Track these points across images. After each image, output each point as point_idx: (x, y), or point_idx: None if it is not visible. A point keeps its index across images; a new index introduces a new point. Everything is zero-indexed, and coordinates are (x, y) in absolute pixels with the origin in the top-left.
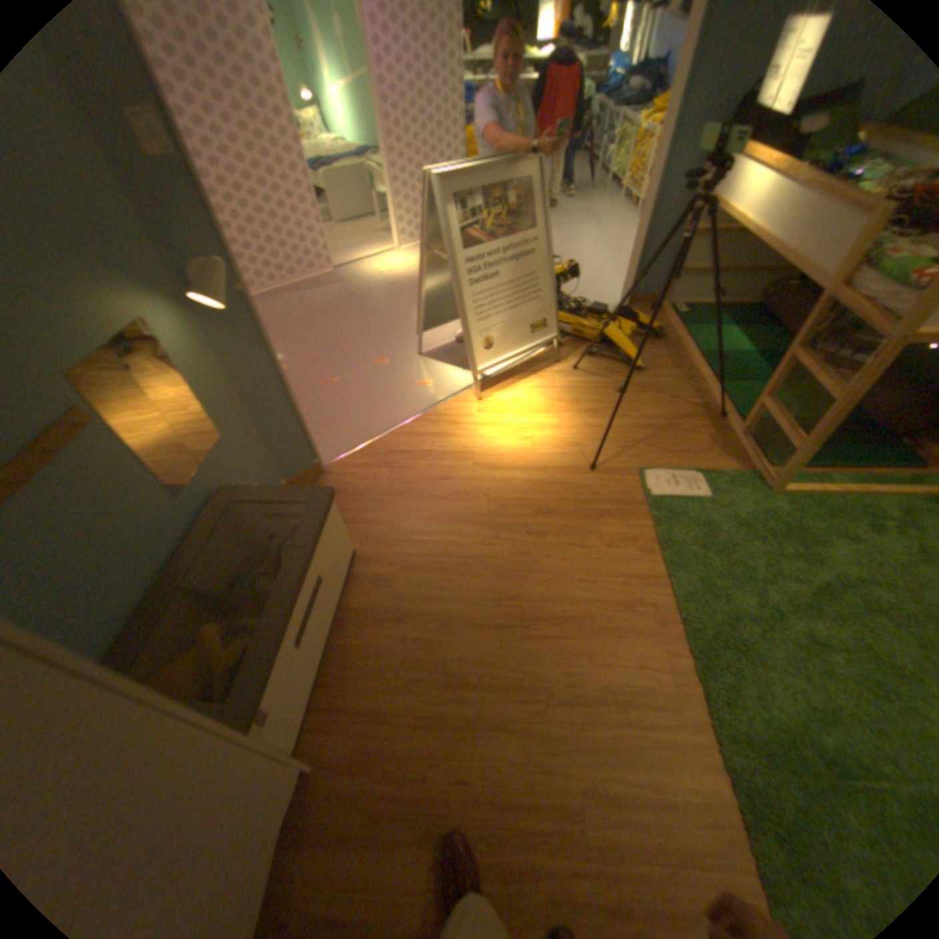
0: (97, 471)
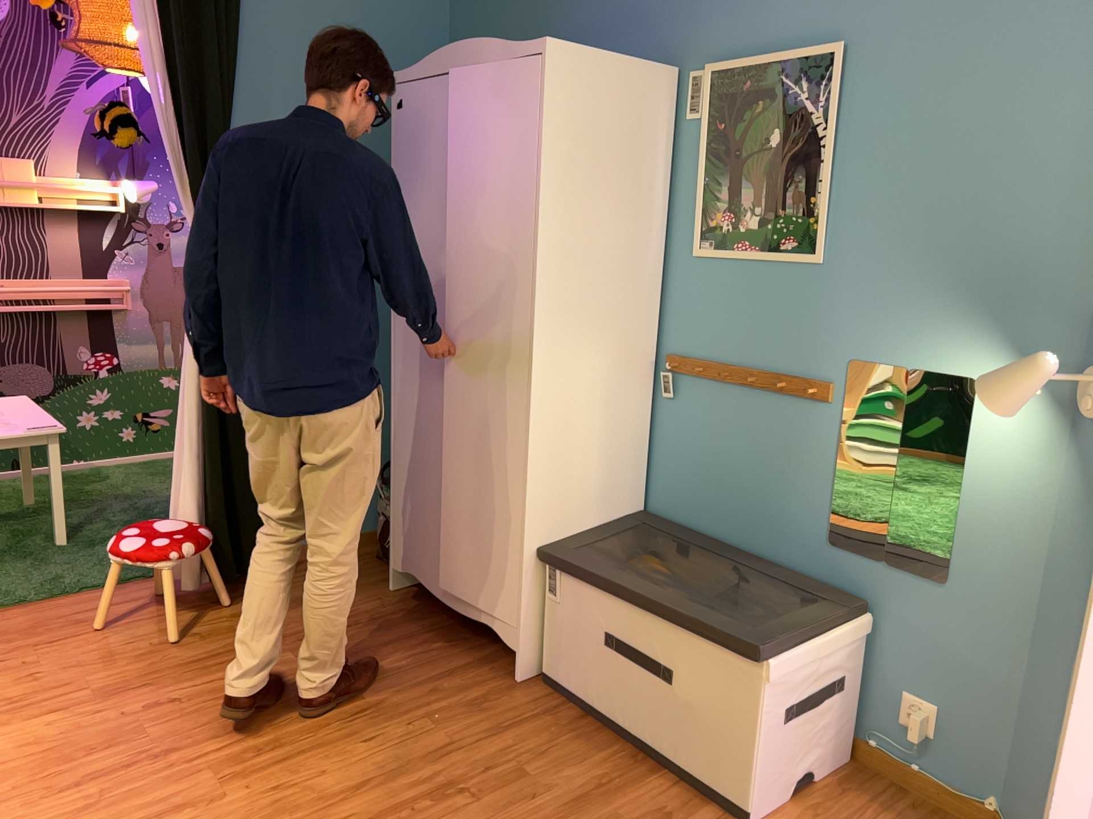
0: (801, 441)
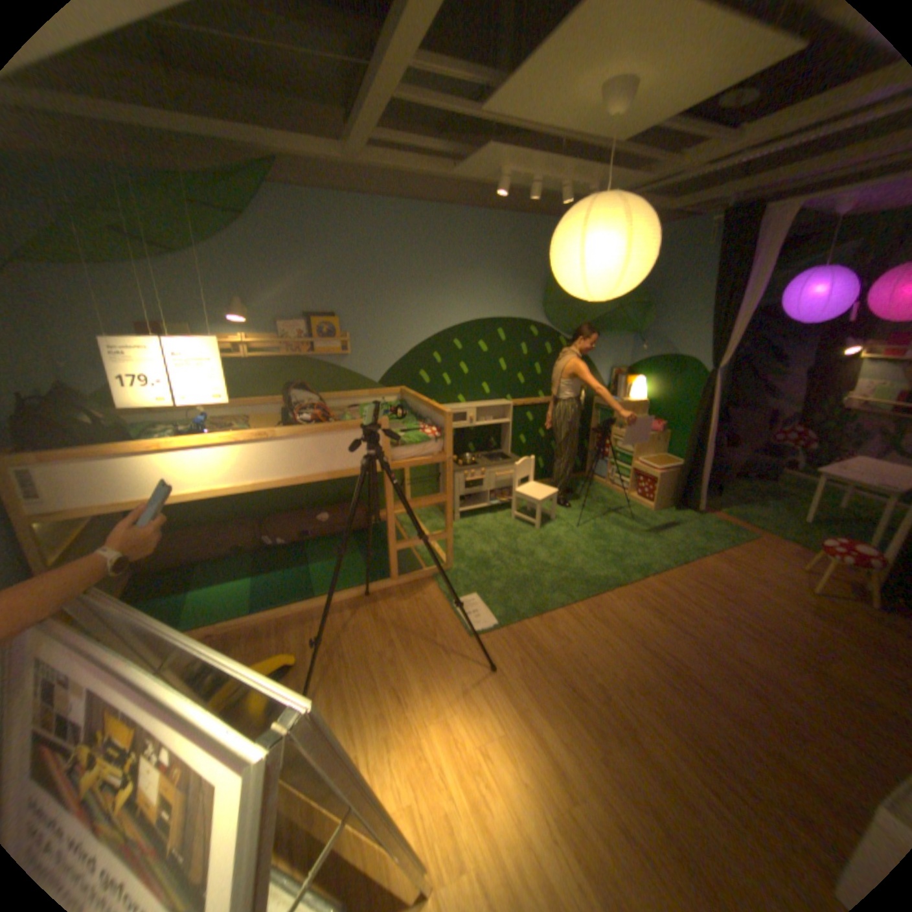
0: None
